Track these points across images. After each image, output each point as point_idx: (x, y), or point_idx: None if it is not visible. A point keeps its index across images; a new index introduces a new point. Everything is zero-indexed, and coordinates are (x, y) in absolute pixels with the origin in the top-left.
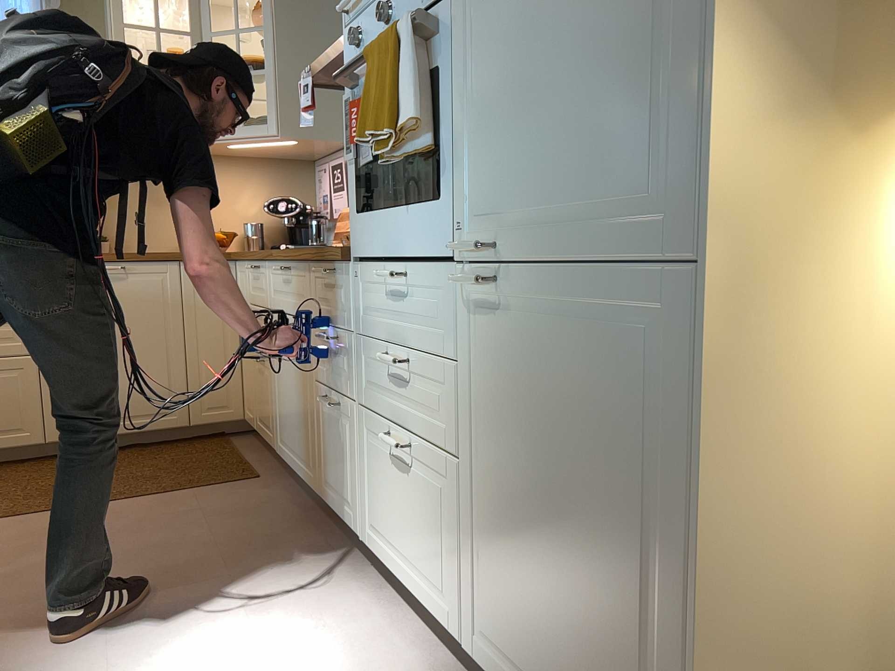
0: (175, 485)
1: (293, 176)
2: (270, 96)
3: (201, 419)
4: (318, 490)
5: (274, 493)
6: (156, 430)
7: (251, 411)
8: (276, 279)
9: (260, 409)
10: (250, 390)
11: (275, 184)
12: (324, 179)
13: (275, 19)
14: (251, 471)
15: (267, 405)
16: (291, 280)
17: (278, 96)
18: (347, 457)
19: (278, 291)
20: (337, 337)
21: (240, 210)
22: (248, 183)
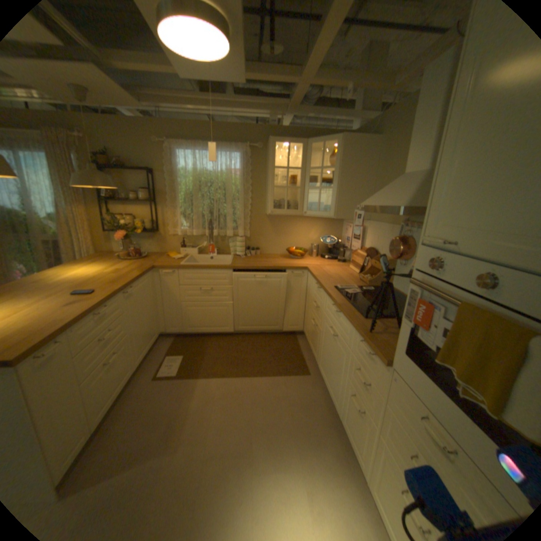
0: (277, 370)
1: (333, 224)
2: (333, 200)
3: (287, 329)
4: (341, 419)
5: (316, 391)
6: (270, 331)
7: (307, 333)
8: (331, 306)
9: (312, 340)
10: (308, 326)
11: (325, 227)
12: (349, 231)
13: (341, 163)
14: (306, 368)
15: (316, 344)
16: (340, 318)
17: (337, 200)
18: (365, 440)
19: (330, 310)
20: (369, 384)
21: (310, 238)
22: (314, 227)
